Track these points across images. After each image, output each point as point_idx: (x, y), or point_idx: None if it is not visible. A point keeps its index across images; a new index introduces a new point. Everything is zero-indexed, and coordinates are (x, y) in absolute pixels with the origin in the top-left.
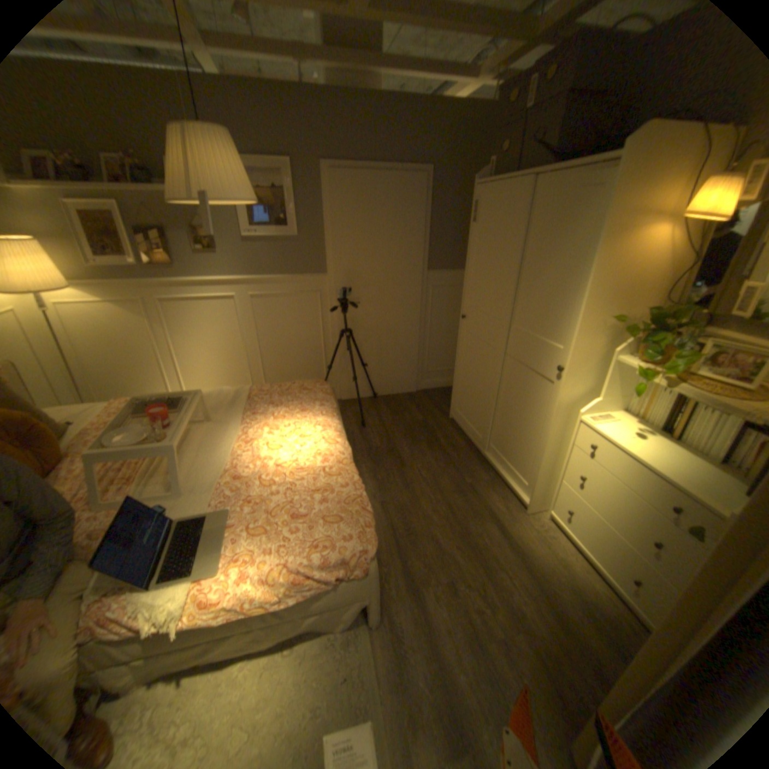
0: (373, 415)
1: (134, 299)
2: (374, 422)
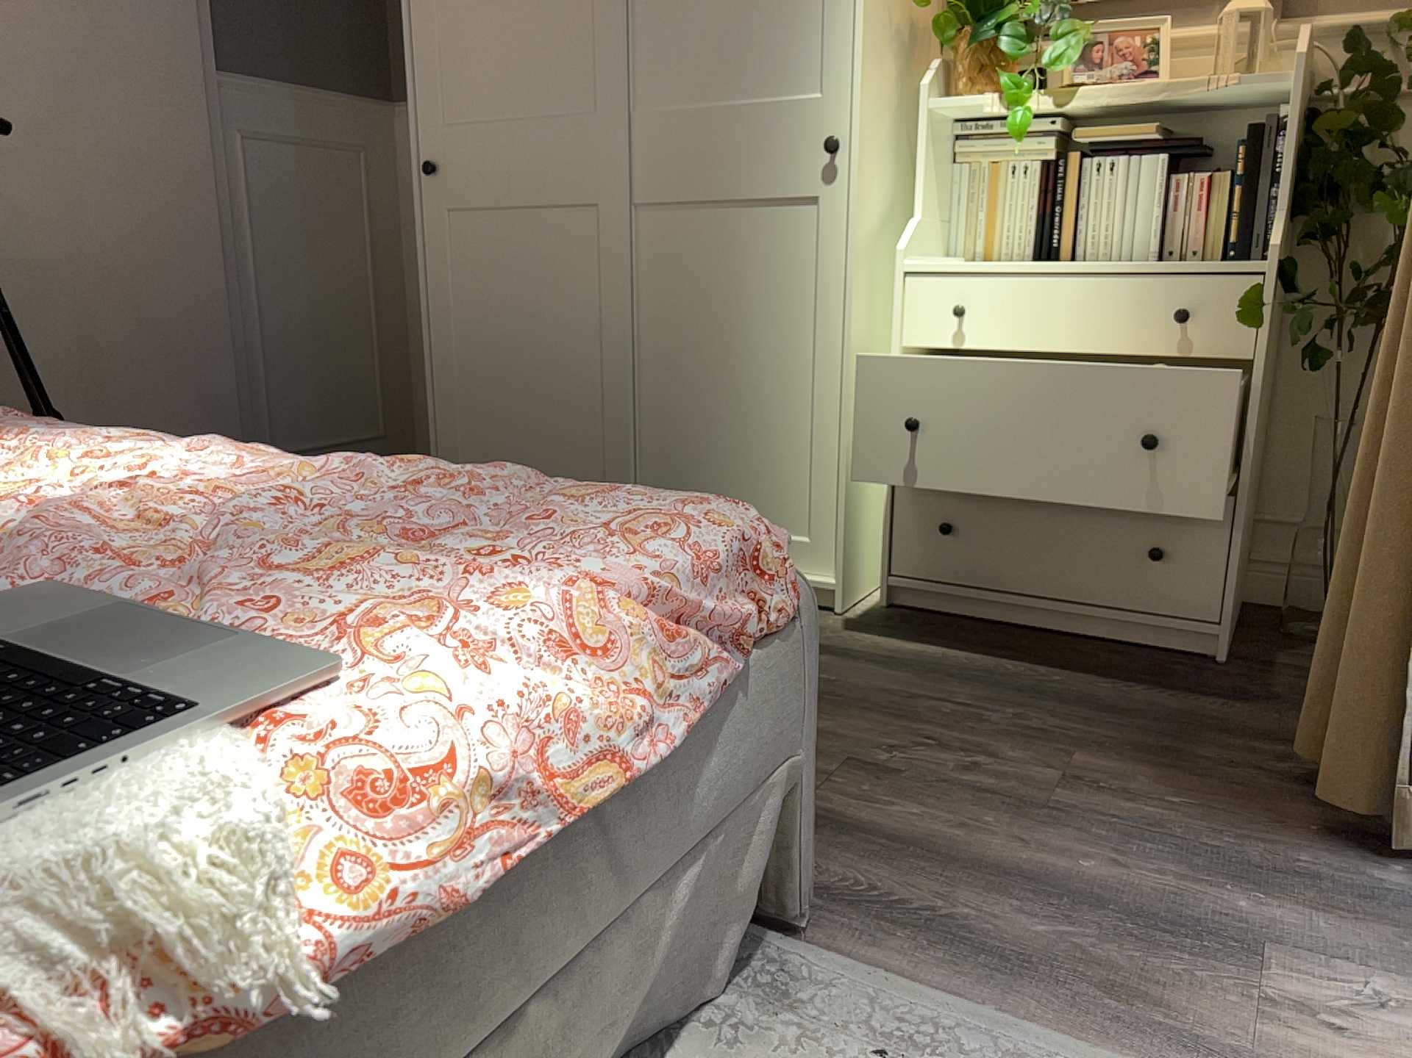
0: None
1: None
2: None
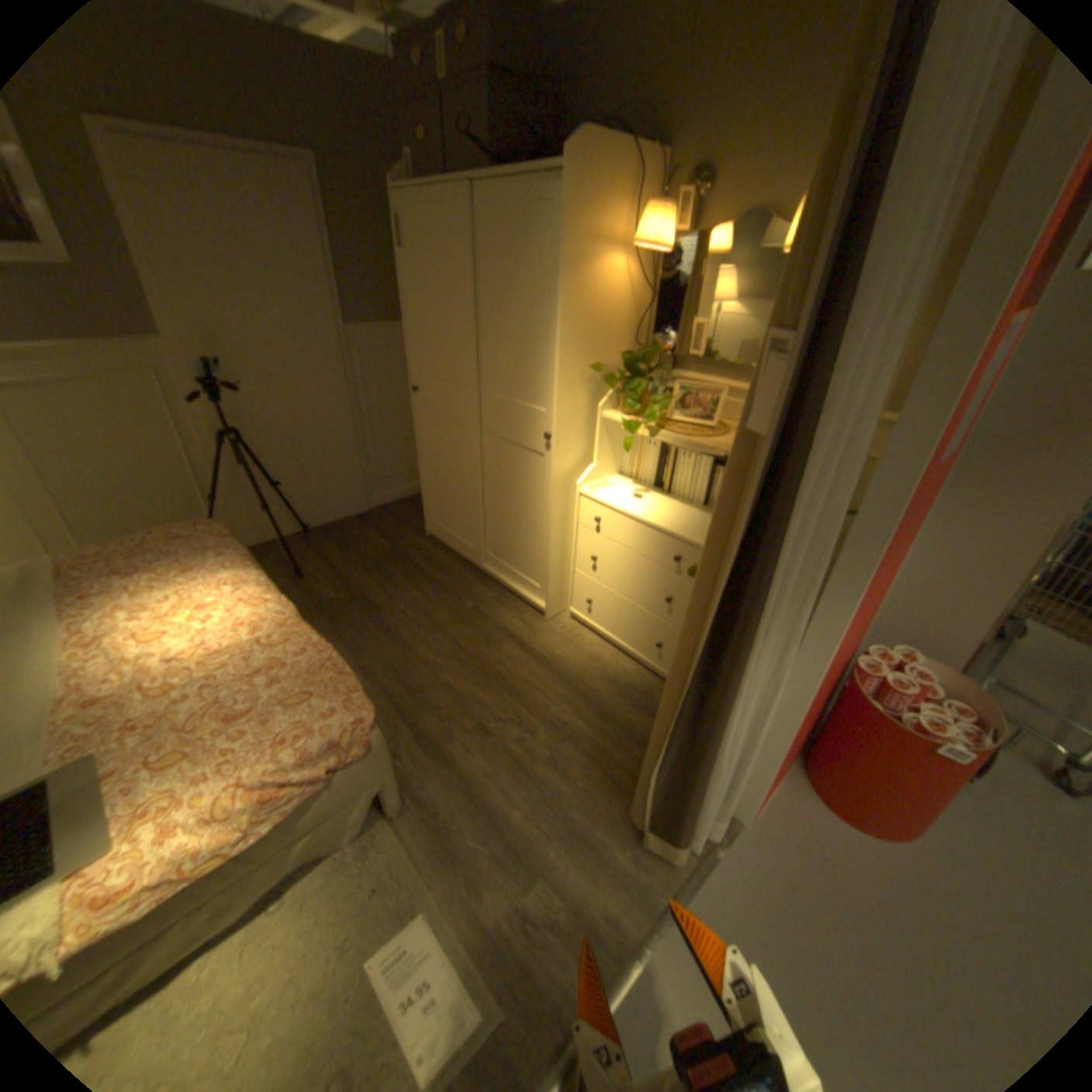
0: (313, 558)
1: None
2: (317, 567)
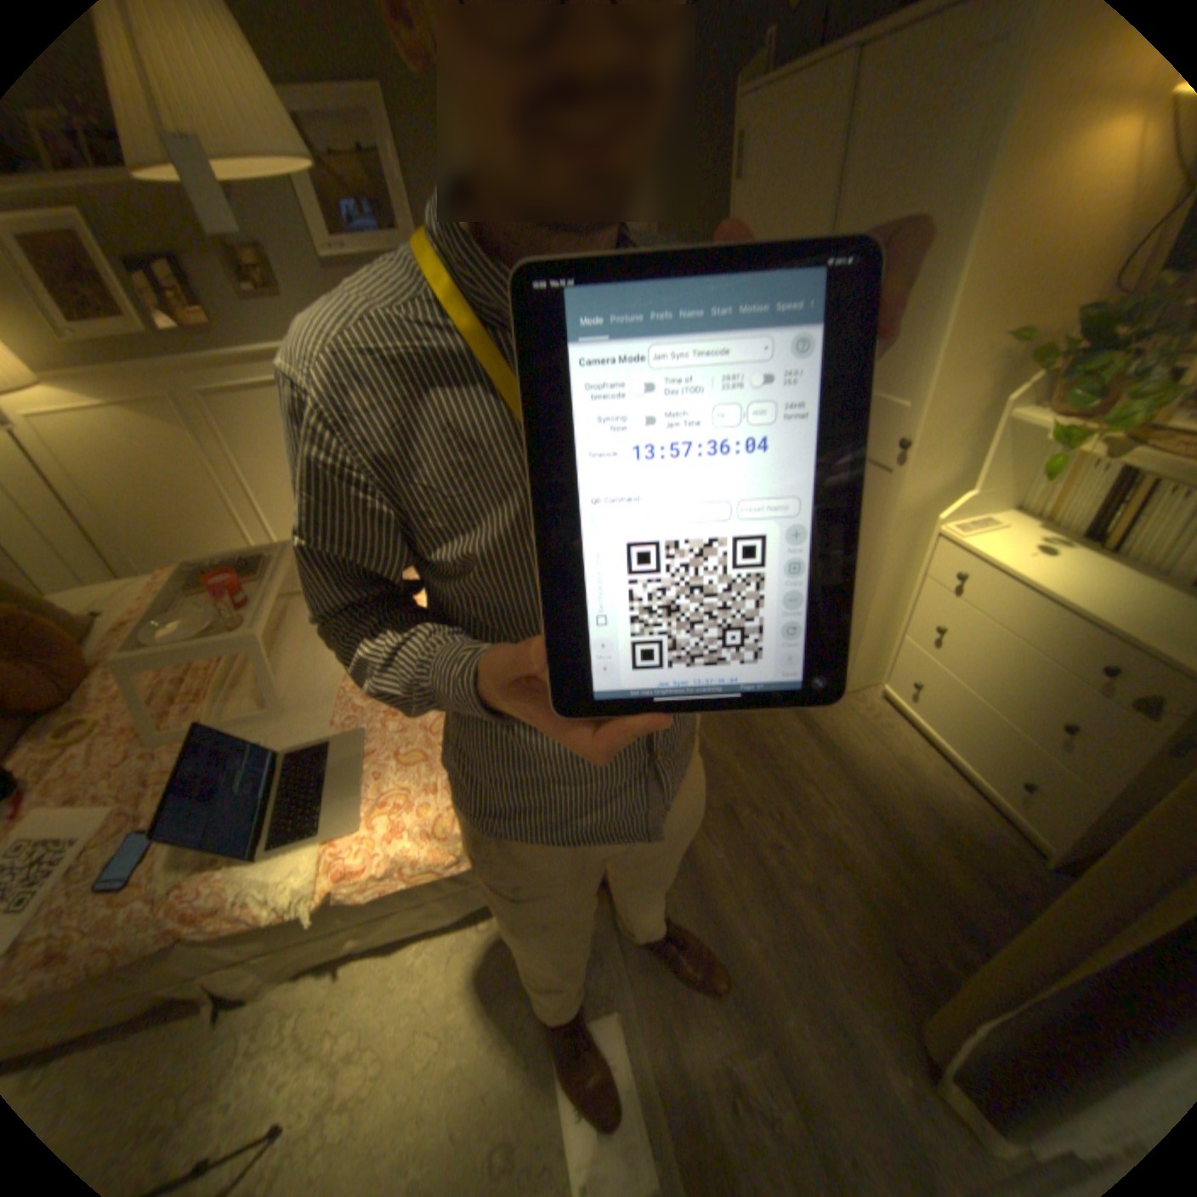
0: None
1: (158, 396)
2: None
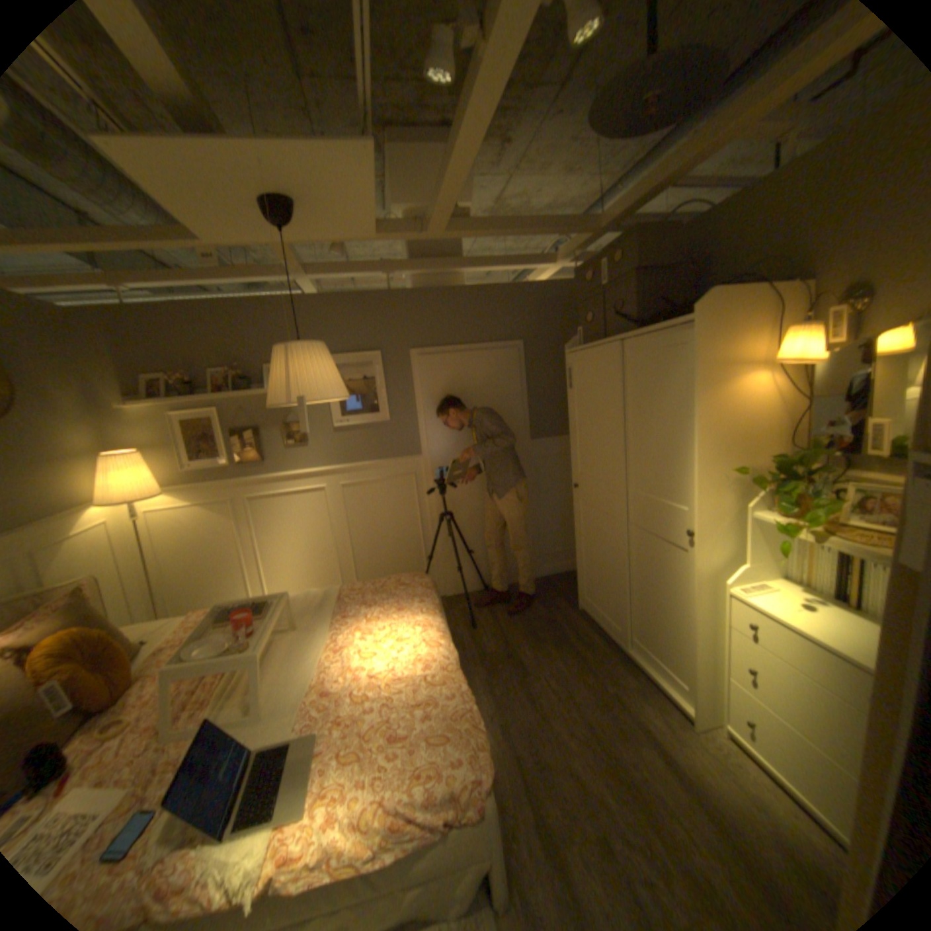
0: (486, 613)
1: (223, 499)
2: (486, 621)
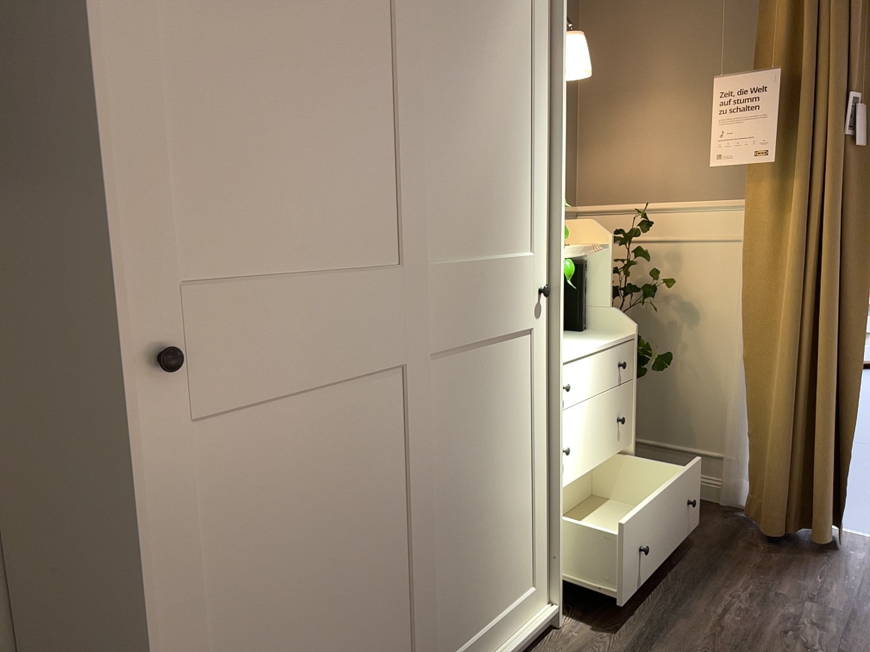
0: None
1: None
2: None
